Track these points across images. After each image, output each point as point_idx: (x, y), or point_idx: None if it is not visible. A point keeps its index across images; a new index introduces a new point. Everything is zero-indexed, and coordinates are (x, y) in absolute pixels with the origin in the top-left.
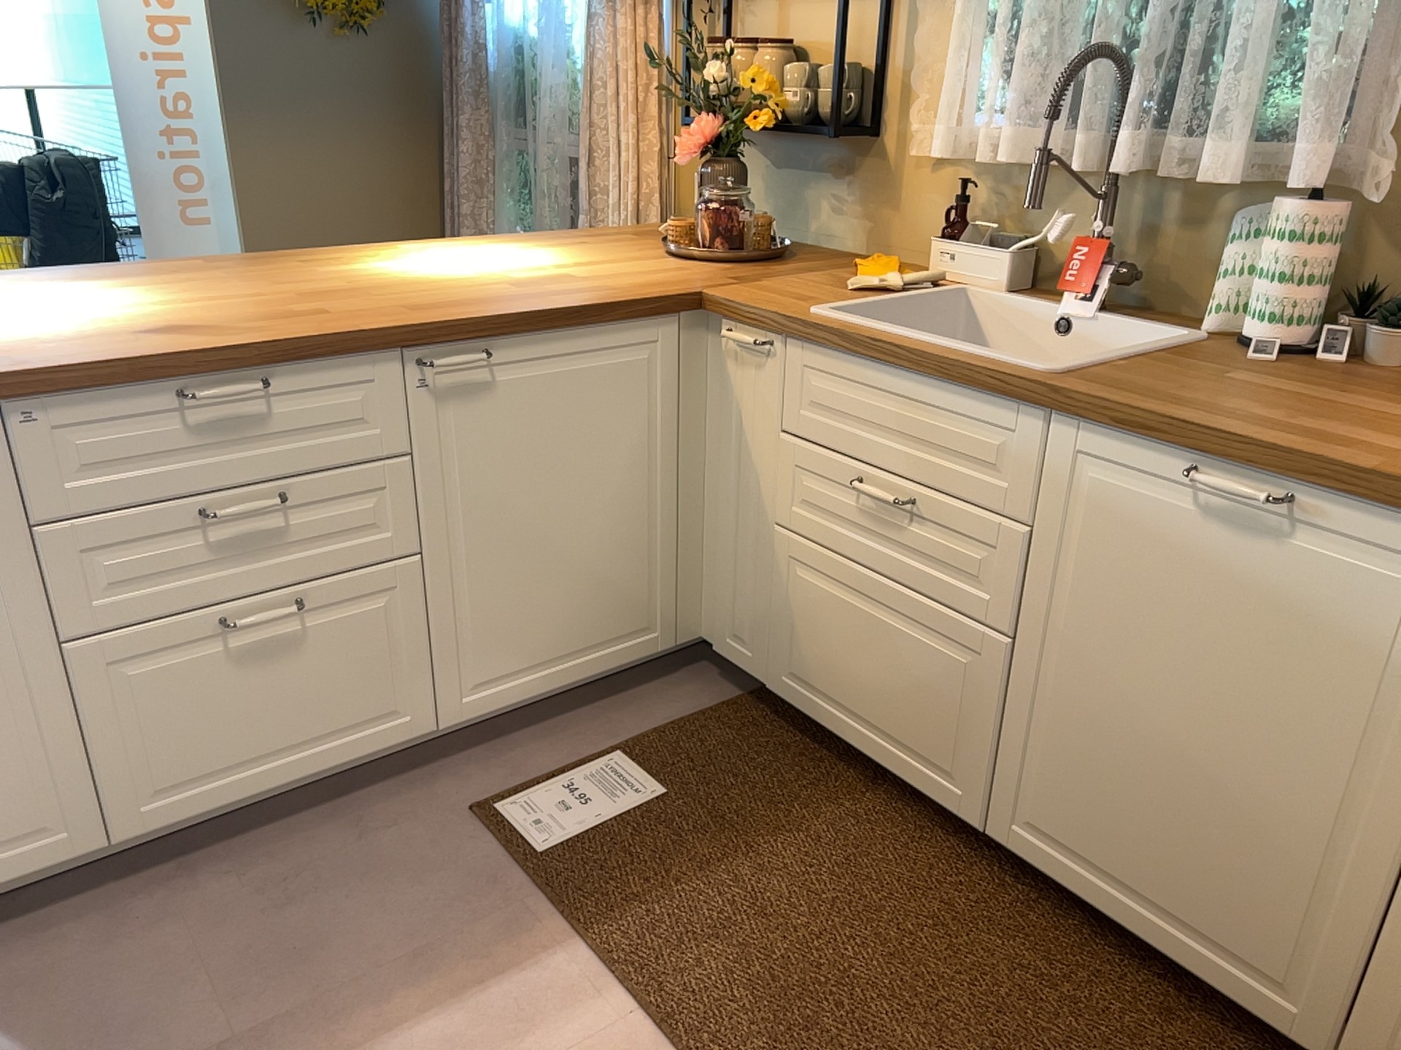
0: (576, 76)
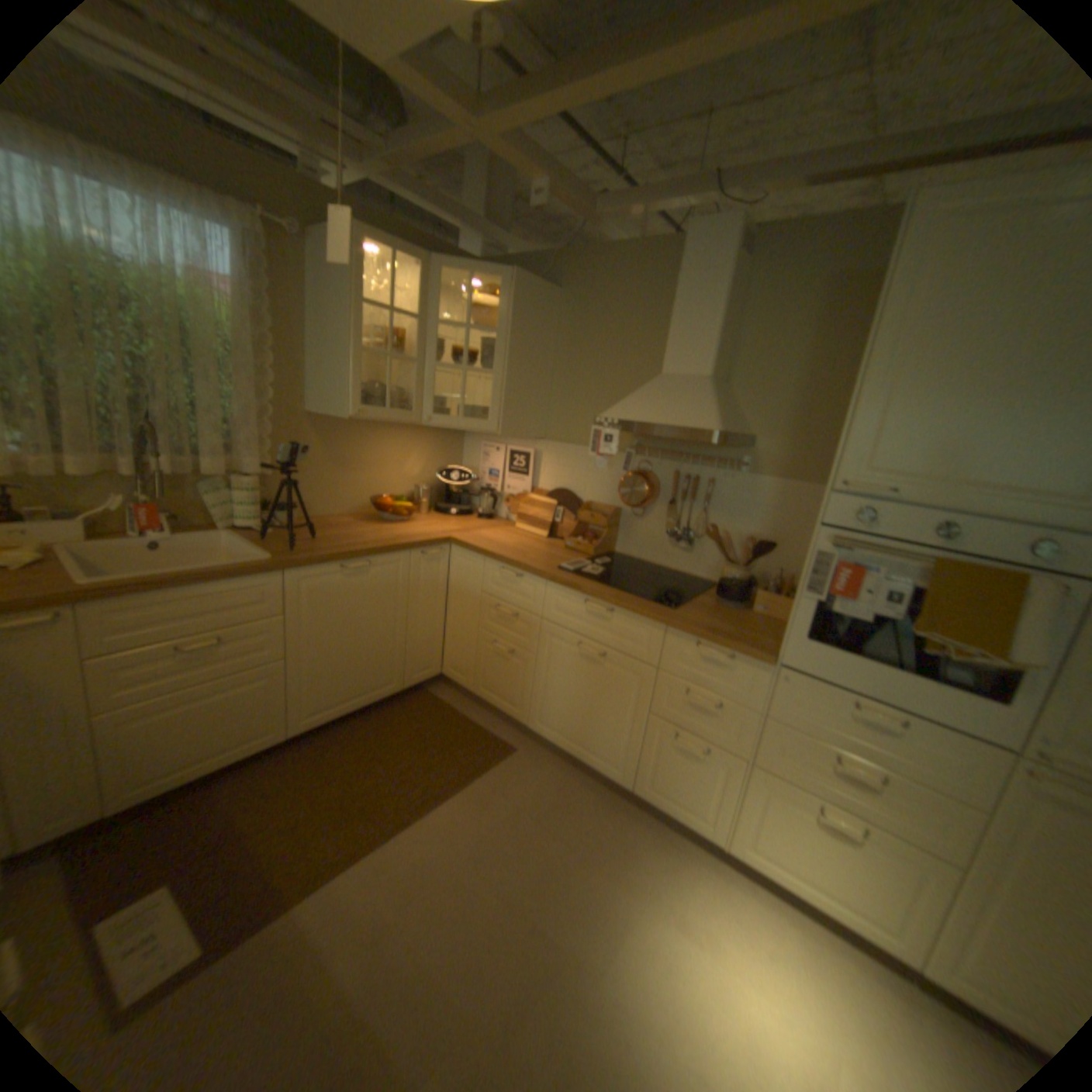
0: None
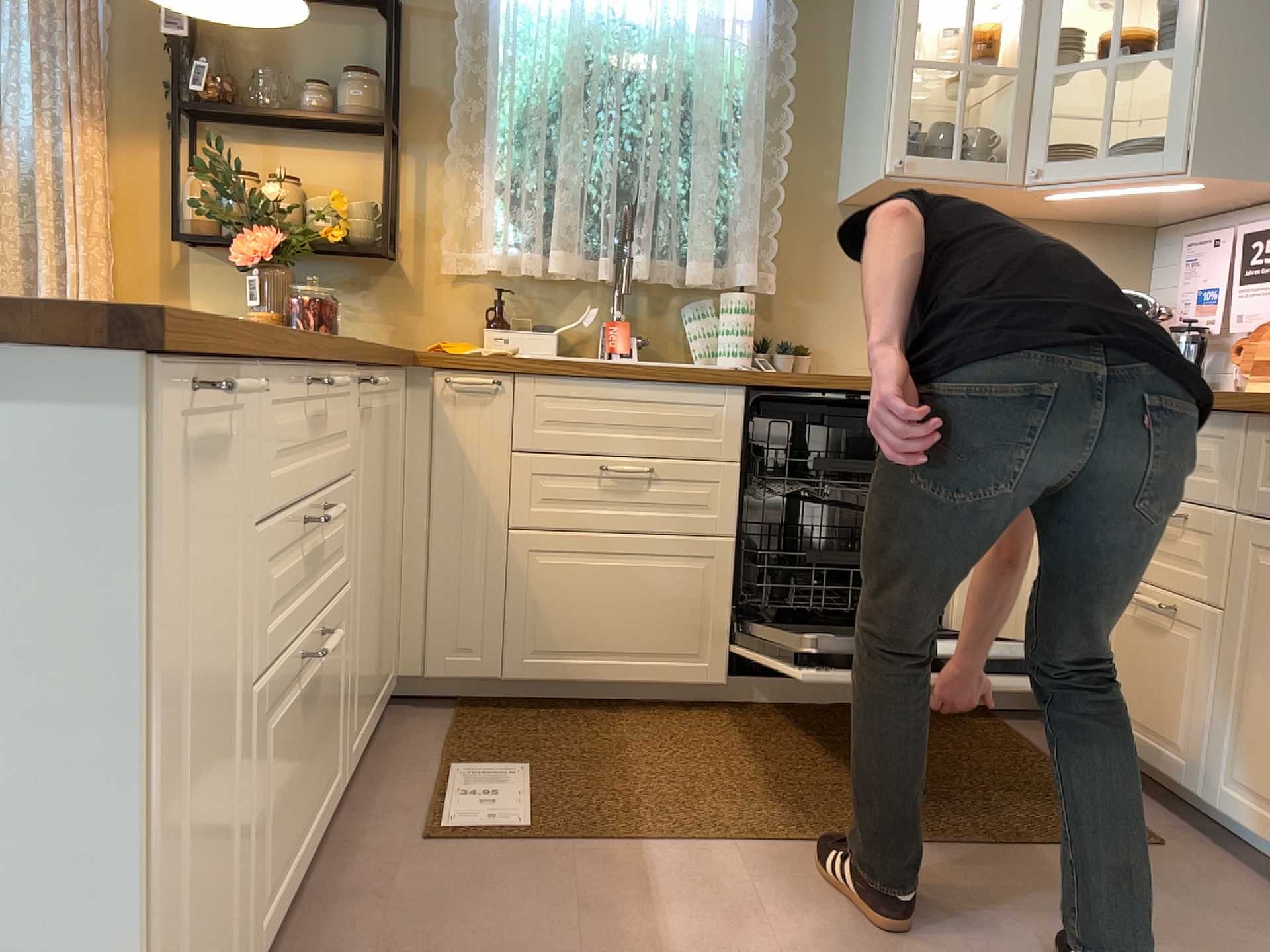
0: None
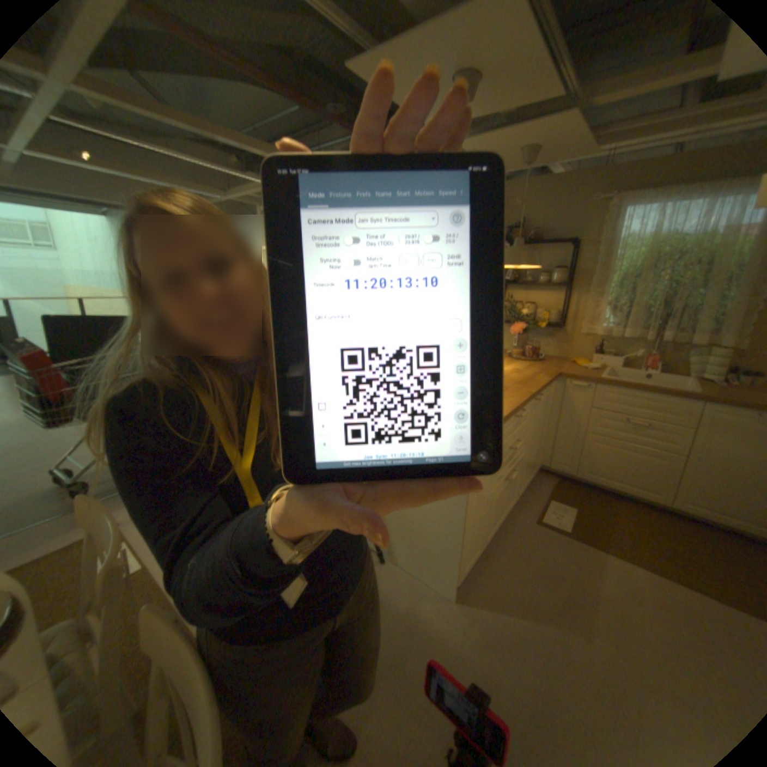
0: None
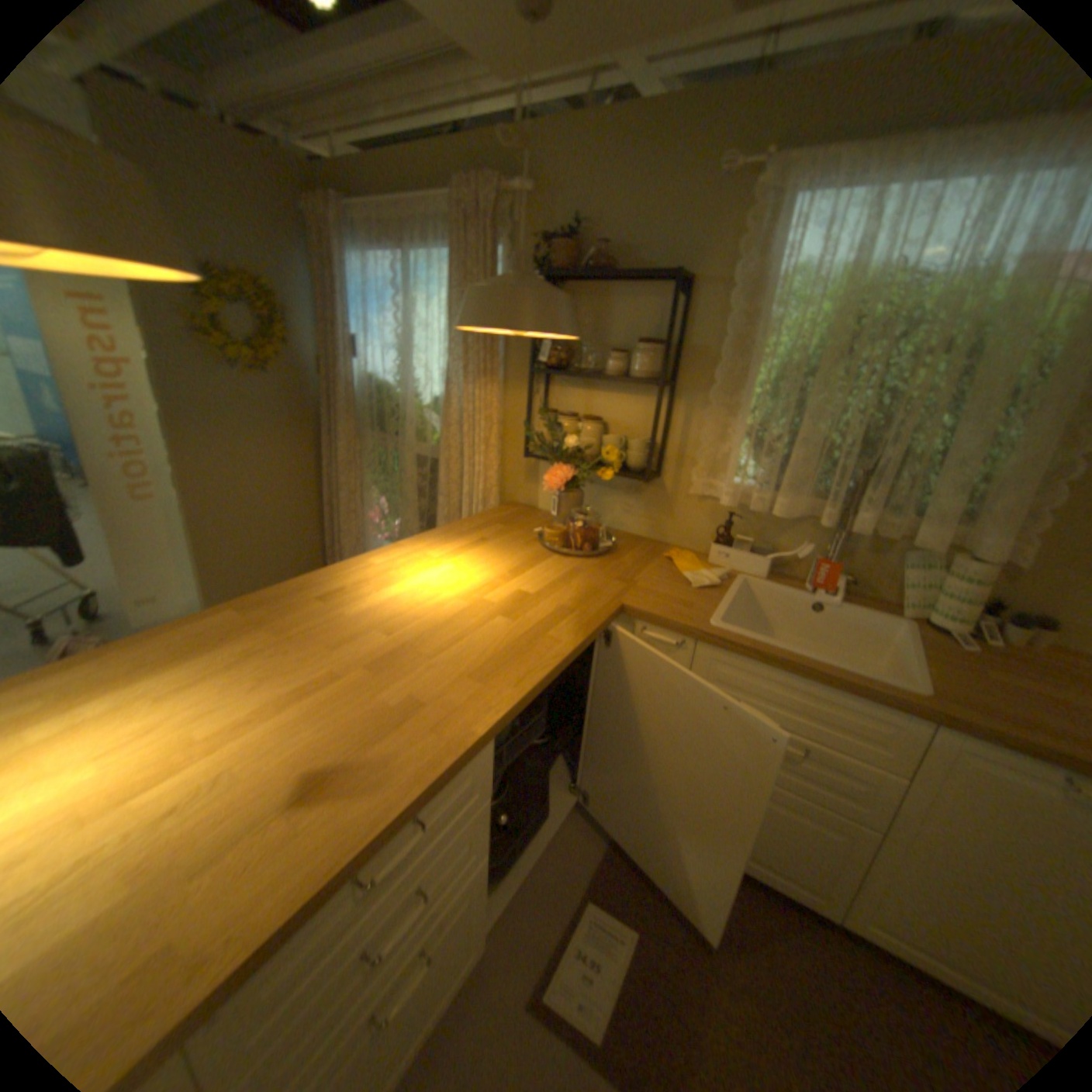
0: (428, 412)
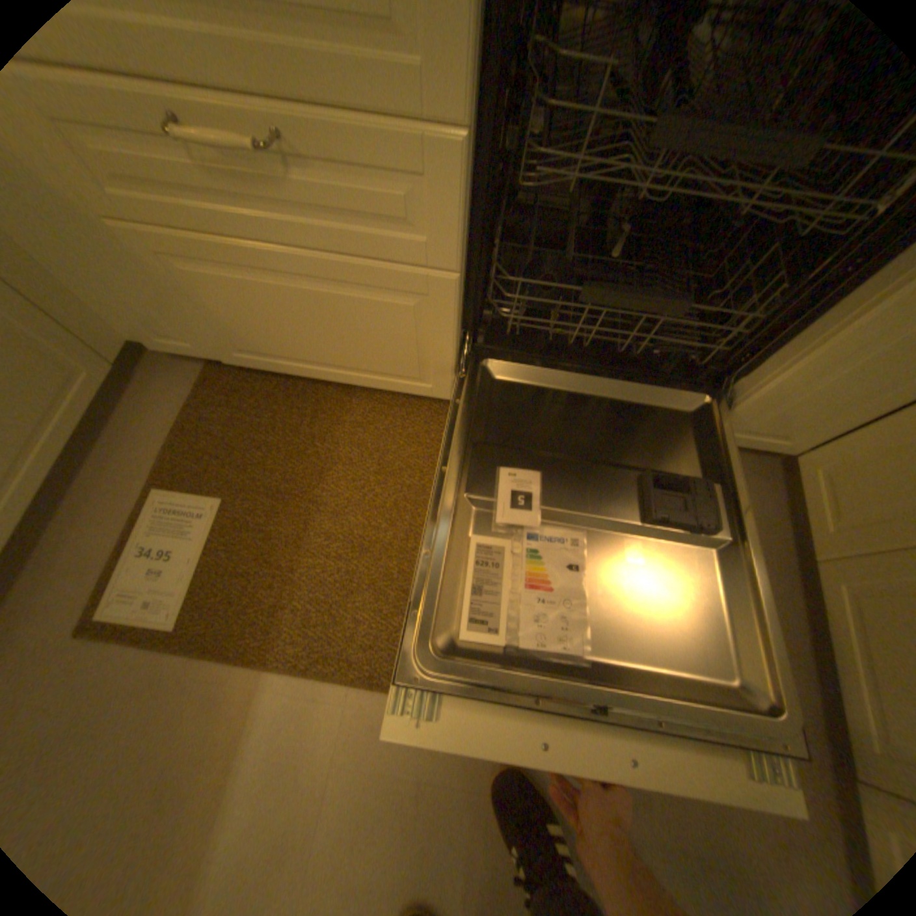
0: None
